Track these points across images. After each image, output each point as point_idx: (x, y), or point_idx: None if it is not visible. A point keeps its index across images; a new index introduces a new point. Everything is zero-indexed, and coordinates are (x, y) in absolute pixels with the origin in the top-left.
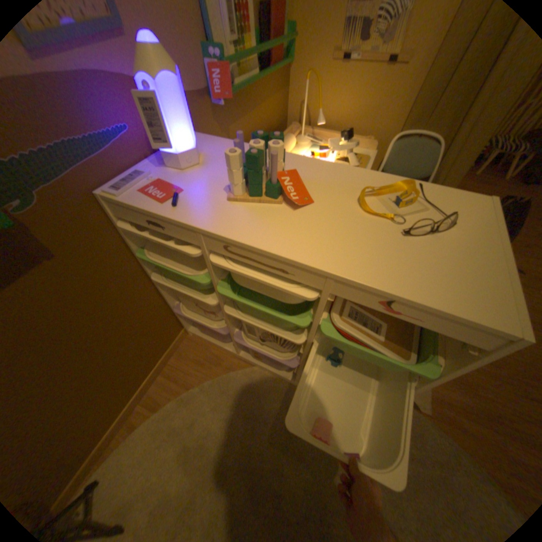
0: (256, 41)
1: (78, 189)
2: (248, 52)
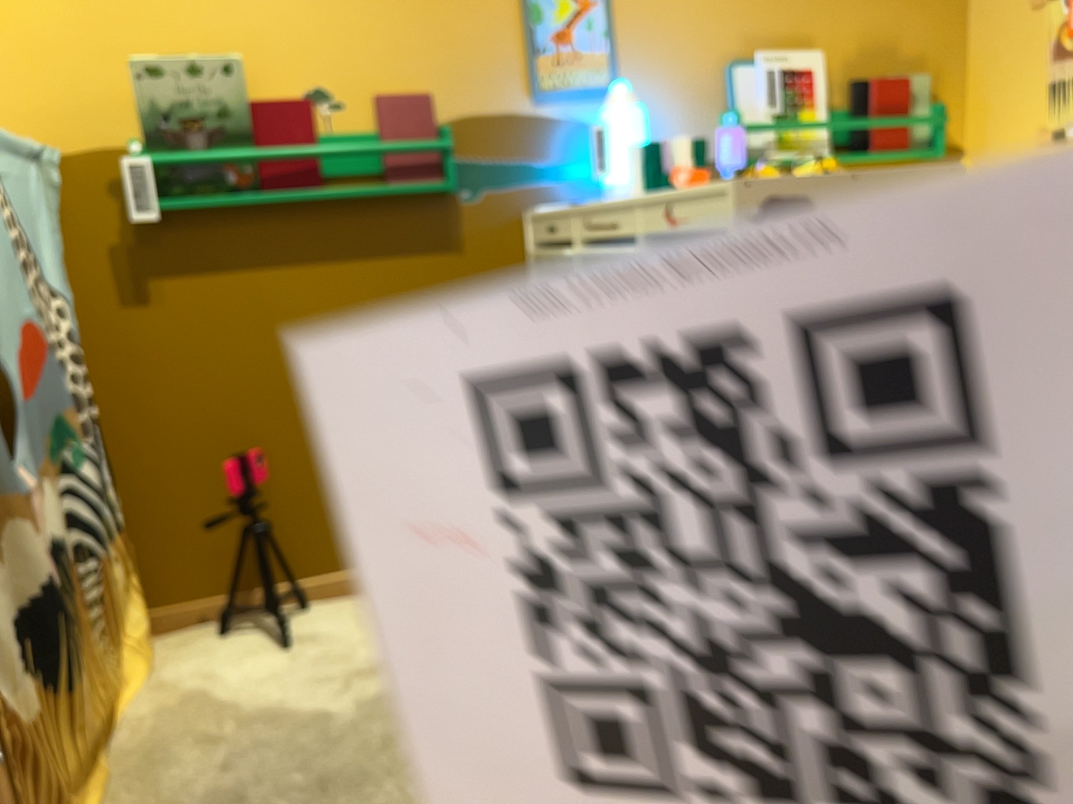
0: (828, 119)
1: (514, 205)
2: (806, 129)
